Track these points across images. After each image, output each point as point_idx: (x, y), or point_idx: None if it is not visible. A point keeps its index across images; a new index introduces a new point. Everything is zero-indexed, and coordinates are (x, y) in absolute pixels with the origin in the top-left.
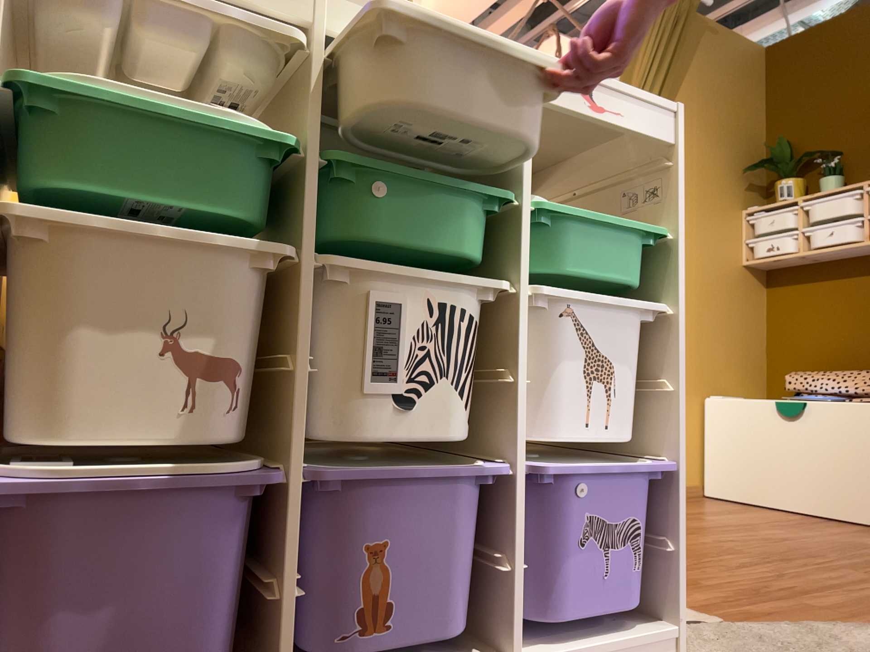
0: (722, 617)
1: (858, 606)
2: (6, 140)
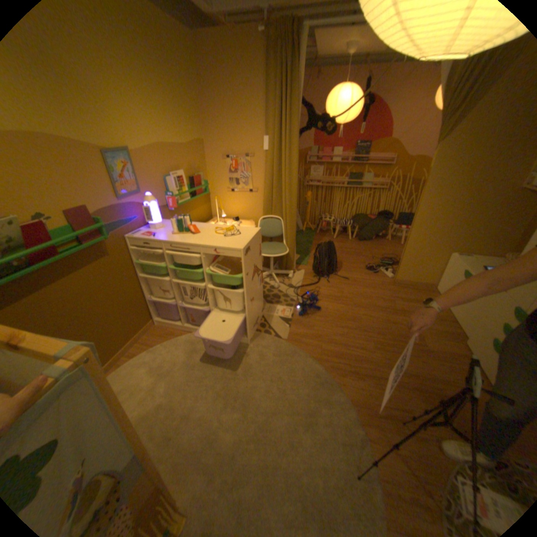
0: (287, 341)
1: (331, 356)
2: (138, 267)
